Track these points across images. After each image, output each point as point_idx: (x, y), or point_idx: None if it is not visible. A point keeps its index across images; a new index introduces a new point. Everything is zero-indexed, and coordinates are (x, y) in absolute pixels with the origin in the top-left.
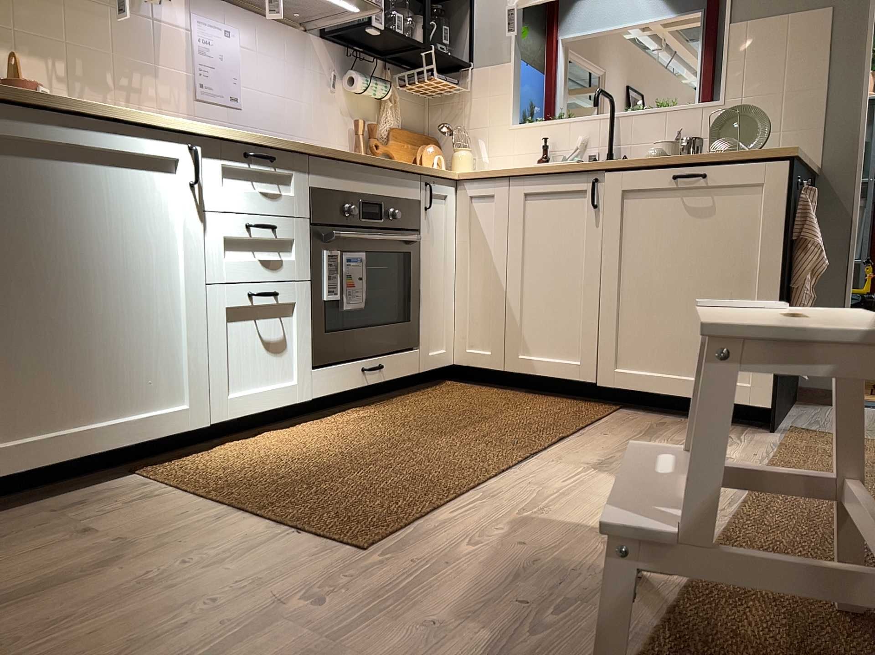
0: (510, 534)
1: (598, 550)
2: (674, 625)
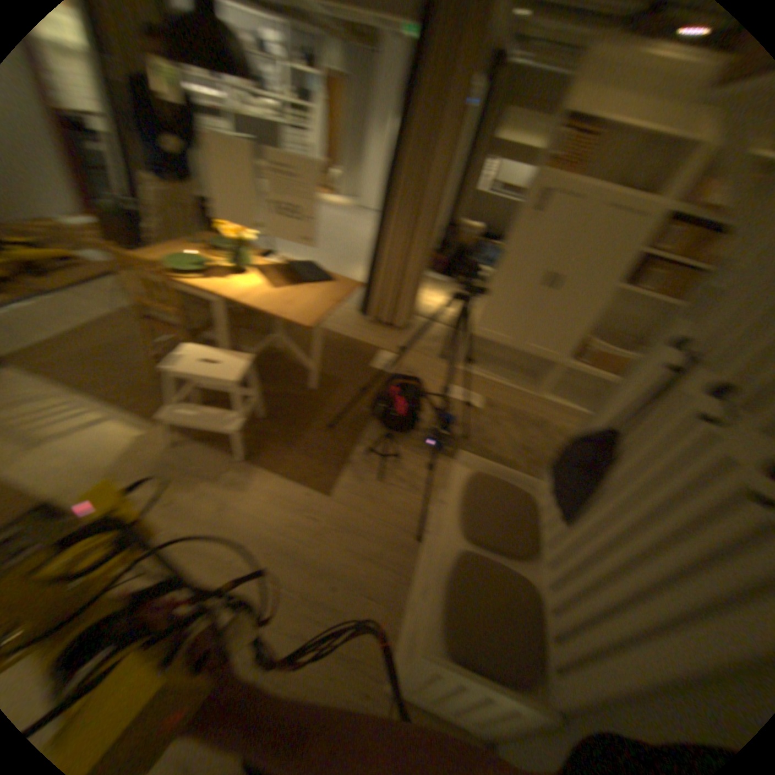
0: (130, 478)
1: (154, 451)
2: (208, 439)
